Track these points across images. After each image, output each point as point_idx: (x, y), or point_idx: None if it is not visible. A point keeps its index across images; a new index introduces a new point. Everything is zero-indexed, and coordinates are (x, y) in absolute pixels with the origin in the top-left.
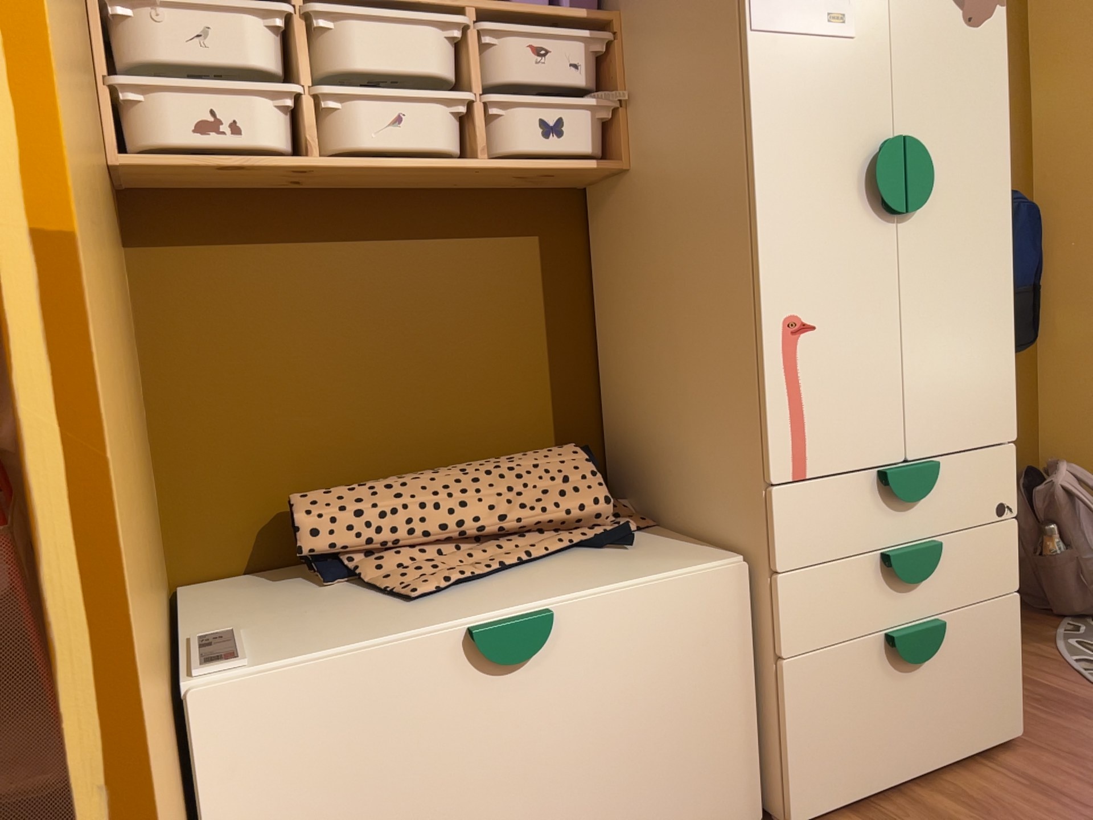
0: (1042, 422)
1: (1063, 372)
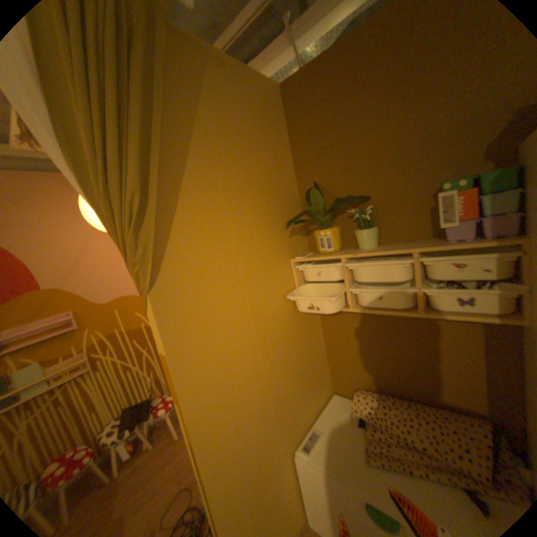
0: None
1: None
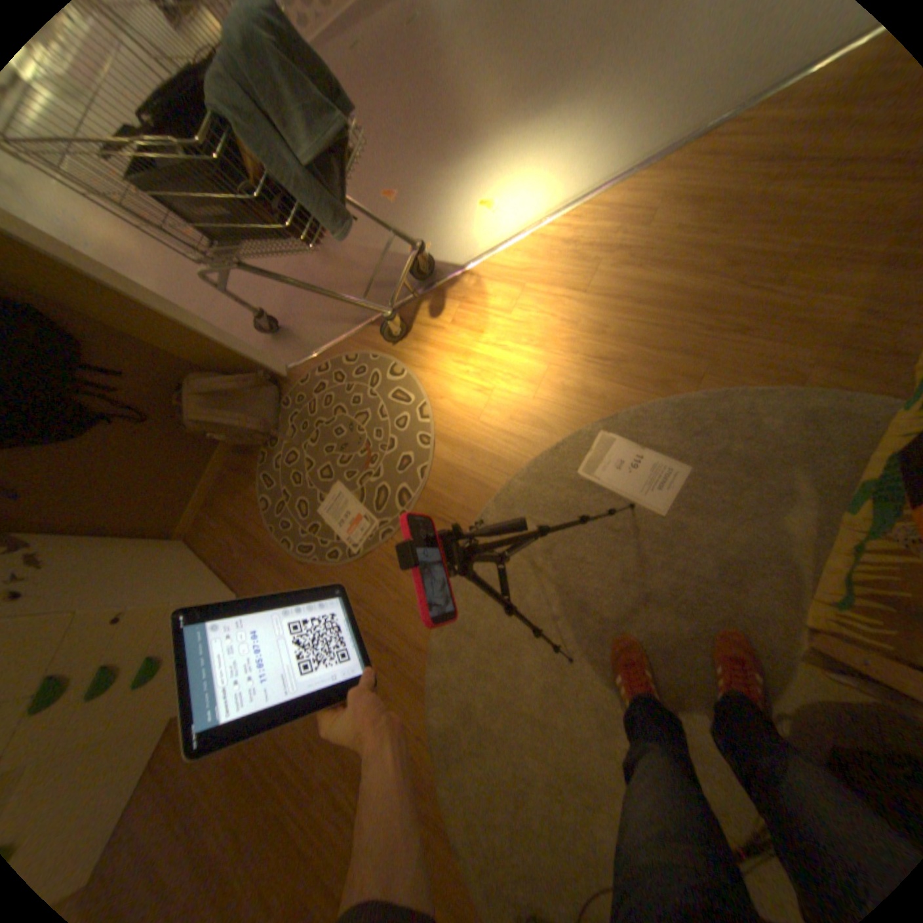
0: (163, 351)
1: (132, 327)
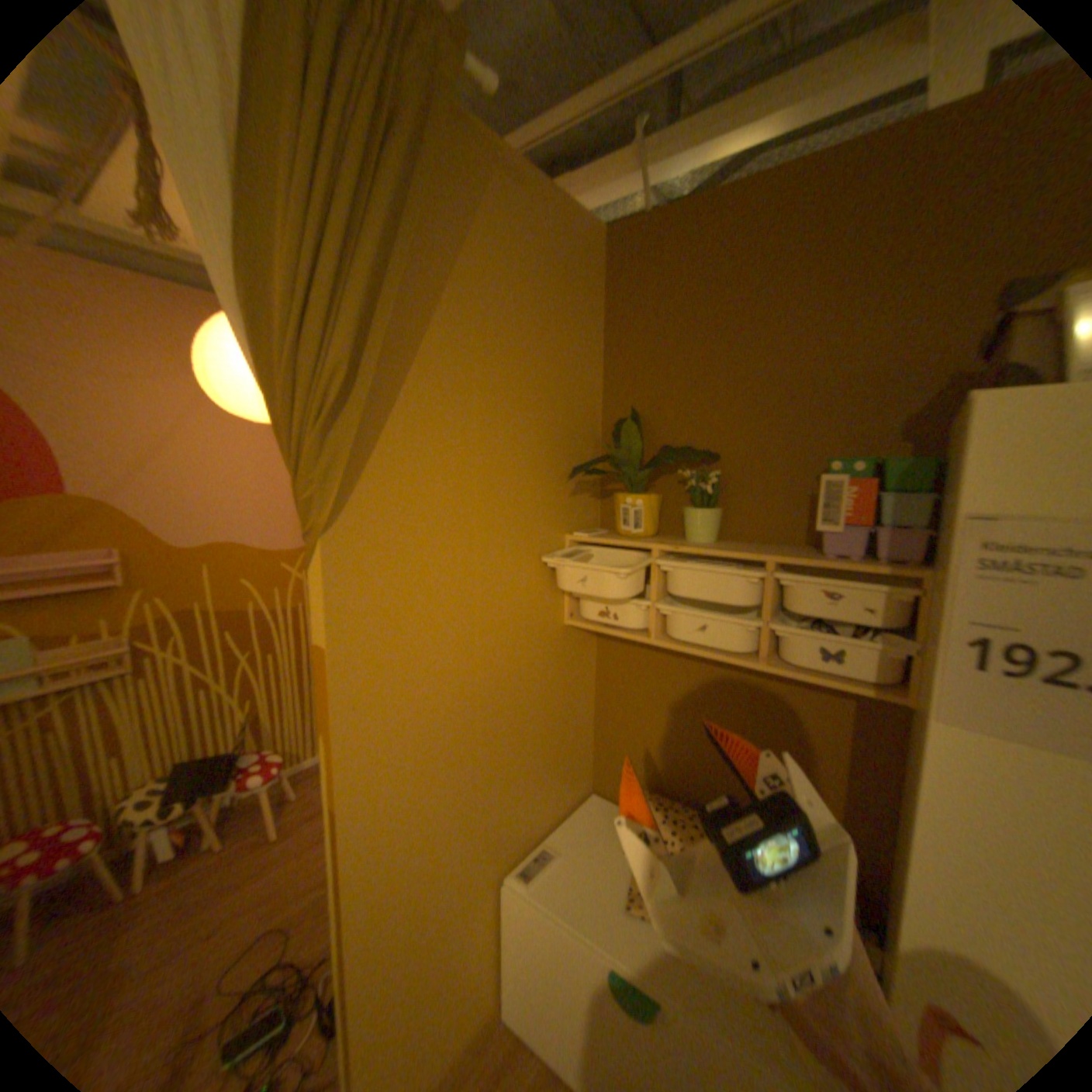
0: None
1: None
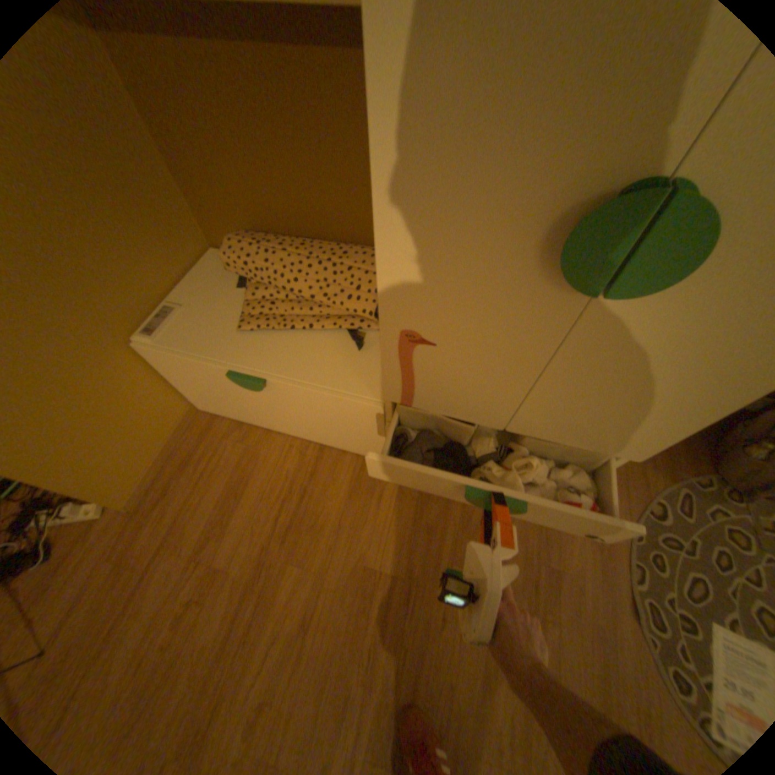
0: None
1: None
